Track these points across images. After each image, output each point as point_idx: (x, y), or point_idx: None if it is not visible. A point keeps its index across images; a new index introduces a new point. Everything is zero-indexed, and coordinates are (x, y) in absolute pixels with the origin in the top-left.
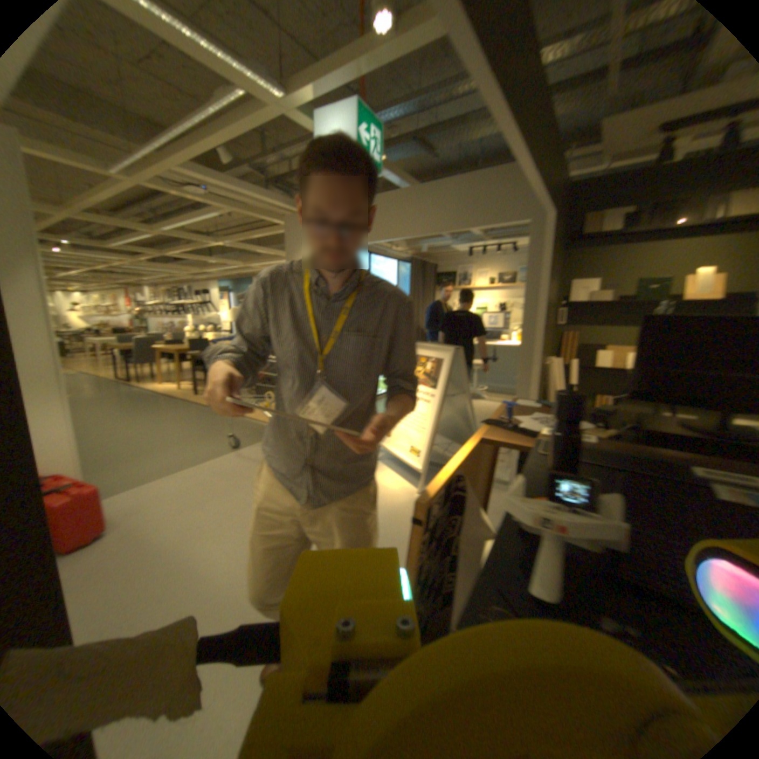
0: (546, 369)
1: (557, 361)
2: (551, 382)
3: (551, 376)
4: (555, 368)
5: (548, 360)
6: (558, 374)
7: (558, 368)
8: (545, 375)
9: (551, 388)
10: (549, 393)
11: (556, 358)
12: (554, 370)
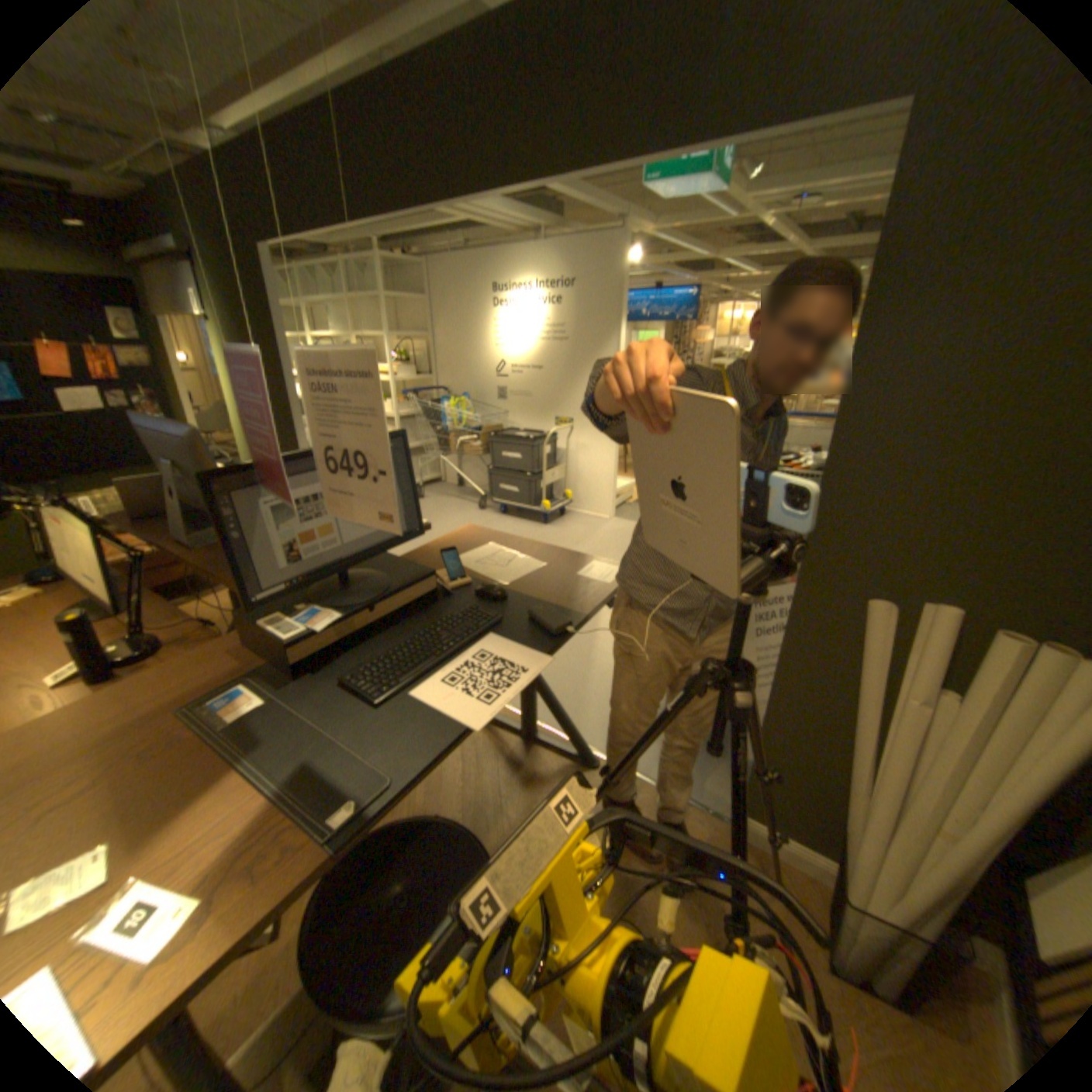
0: (873, 617)
1: (950, 627)
2: (863, 656)
3: (865, 639)
4: (930, 641)
5: (915, 603)
6: (934, 666)
7: (942, 647)
8: (863, 630)
9: (861, 673)
10: (909, 707)
11: (954, 615)
12: (874, 627)
